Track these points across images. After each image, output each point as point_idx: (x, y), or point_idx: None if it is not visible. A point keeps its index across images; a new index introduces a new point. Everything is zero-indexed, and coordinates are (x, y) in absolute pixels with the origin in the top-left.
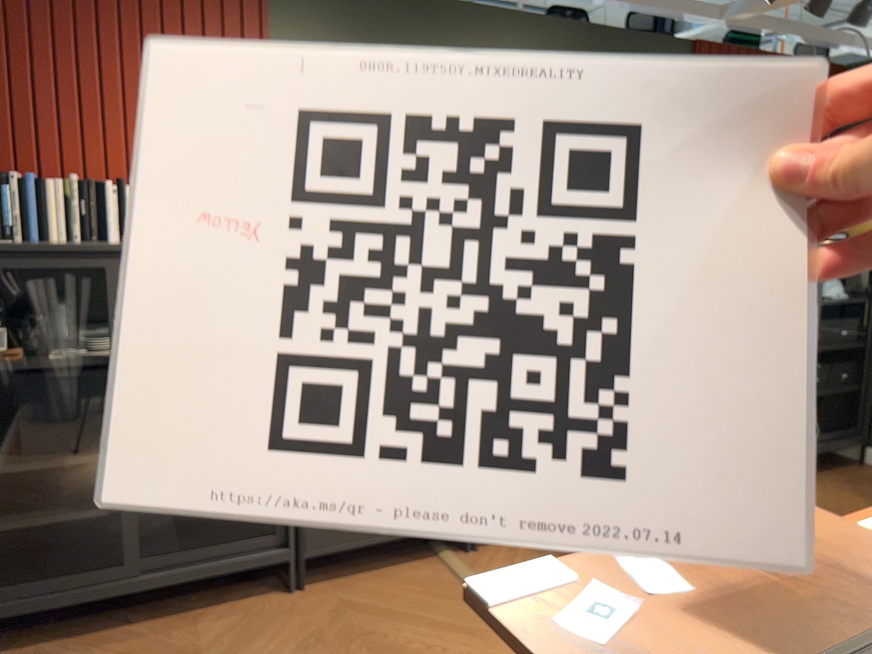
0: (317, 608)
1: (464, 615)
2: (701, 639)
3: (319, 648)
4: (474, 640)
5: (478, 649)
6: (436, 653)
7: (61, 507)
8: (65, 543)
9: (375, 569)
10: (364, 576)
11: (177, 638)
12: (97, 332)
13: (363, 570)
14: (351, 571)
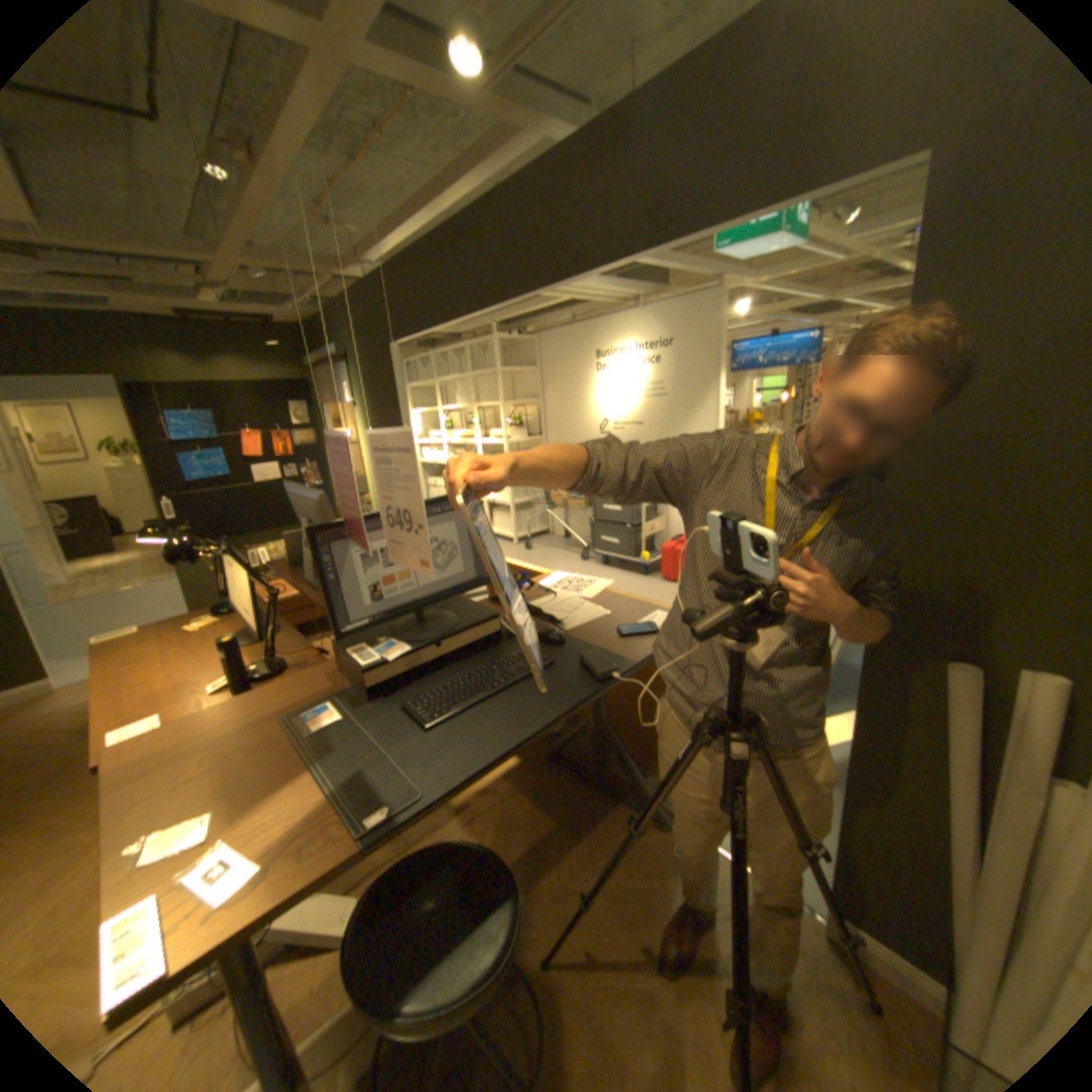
0: None
1: None
2: (250, 811)
3: None
4: None
5: None
6: None
7: None
8: None
9: None
10: None
11: None
12: None
13: None
14: None
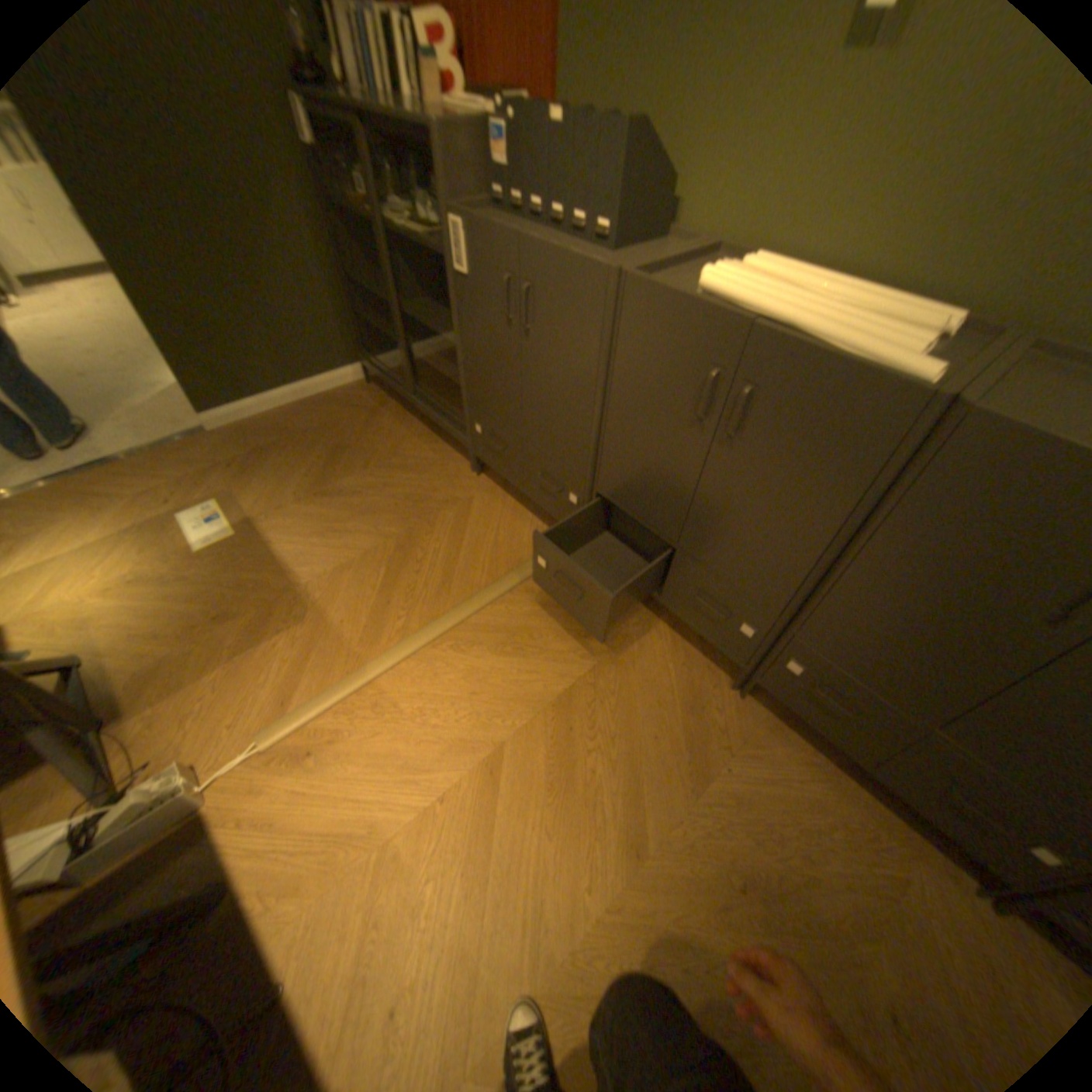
0: (459, 491)
1: (473, 576)
2: None
3: (411, 505)
4: (439, 589)
5: (428, 593)
6: (417, 568)
7: (400, 328)
8: (451, 359)
9: (525, 506)
10: (512, 503)
11: (411, 443)
12: (420, 196)
13: (521, 500)
14: (516, 494)
